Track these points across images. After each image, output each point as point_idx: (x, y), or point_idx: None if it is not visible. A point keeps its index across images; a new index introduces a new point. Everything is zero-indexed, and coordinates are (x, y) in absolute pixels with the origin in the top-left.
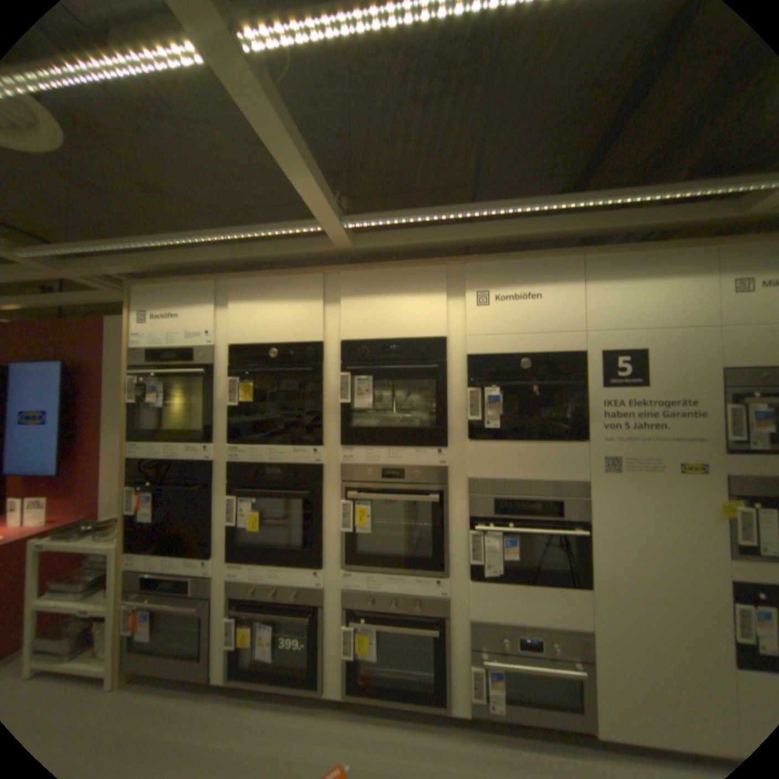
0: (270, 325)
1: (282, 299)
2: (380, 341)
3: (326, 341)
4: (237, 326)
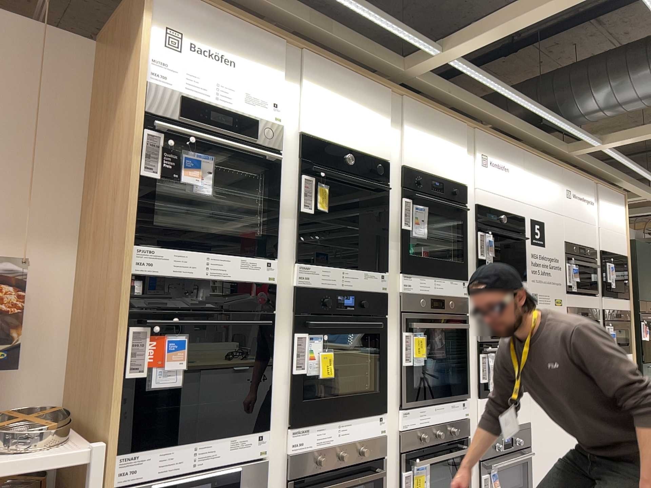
0: (346, 128)
1: (357, 104)
2: (425, 176)
3: (387, 162)
4: (314, 116)
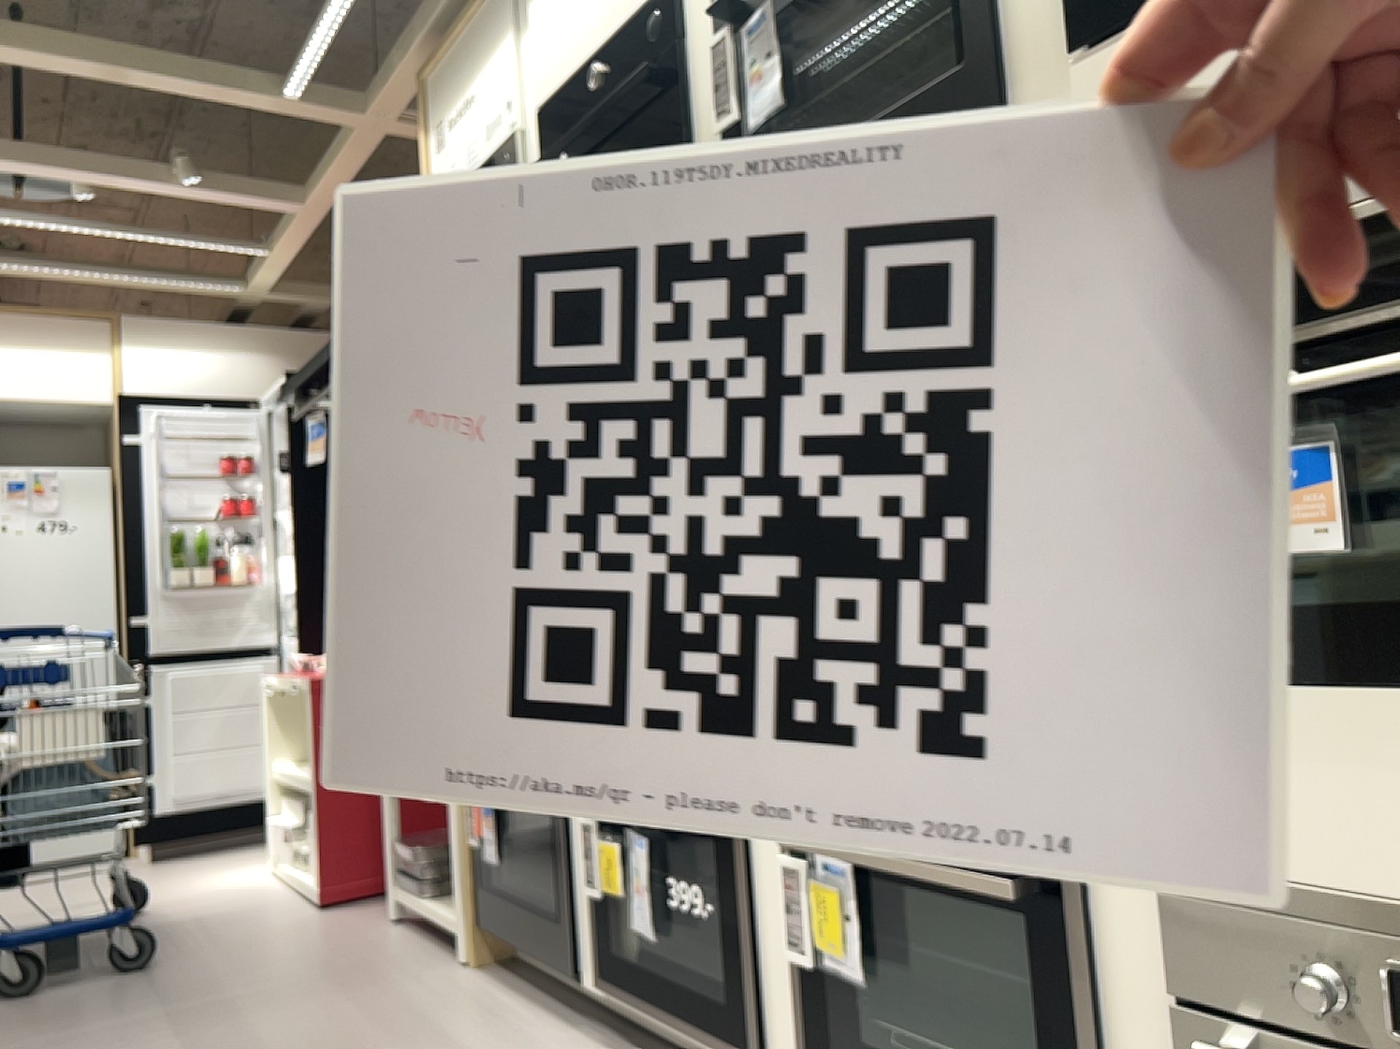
0: (584, 7)
1: None
2: None
3: None
4: (541, 54)
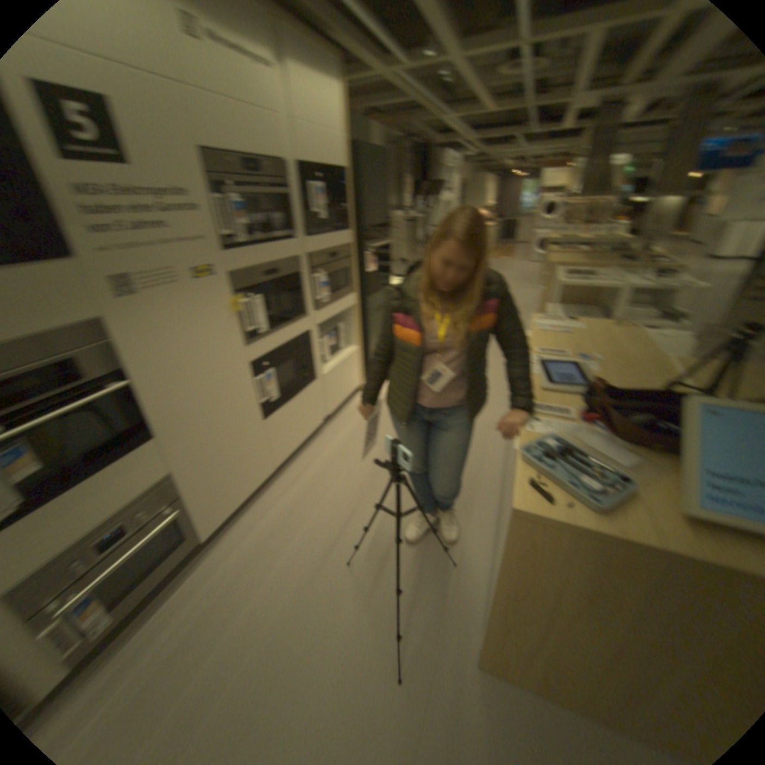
0: None
1: None
2: None
3: None
4: None
